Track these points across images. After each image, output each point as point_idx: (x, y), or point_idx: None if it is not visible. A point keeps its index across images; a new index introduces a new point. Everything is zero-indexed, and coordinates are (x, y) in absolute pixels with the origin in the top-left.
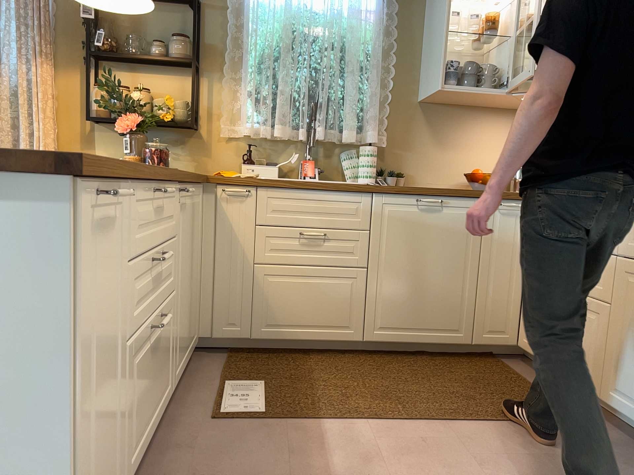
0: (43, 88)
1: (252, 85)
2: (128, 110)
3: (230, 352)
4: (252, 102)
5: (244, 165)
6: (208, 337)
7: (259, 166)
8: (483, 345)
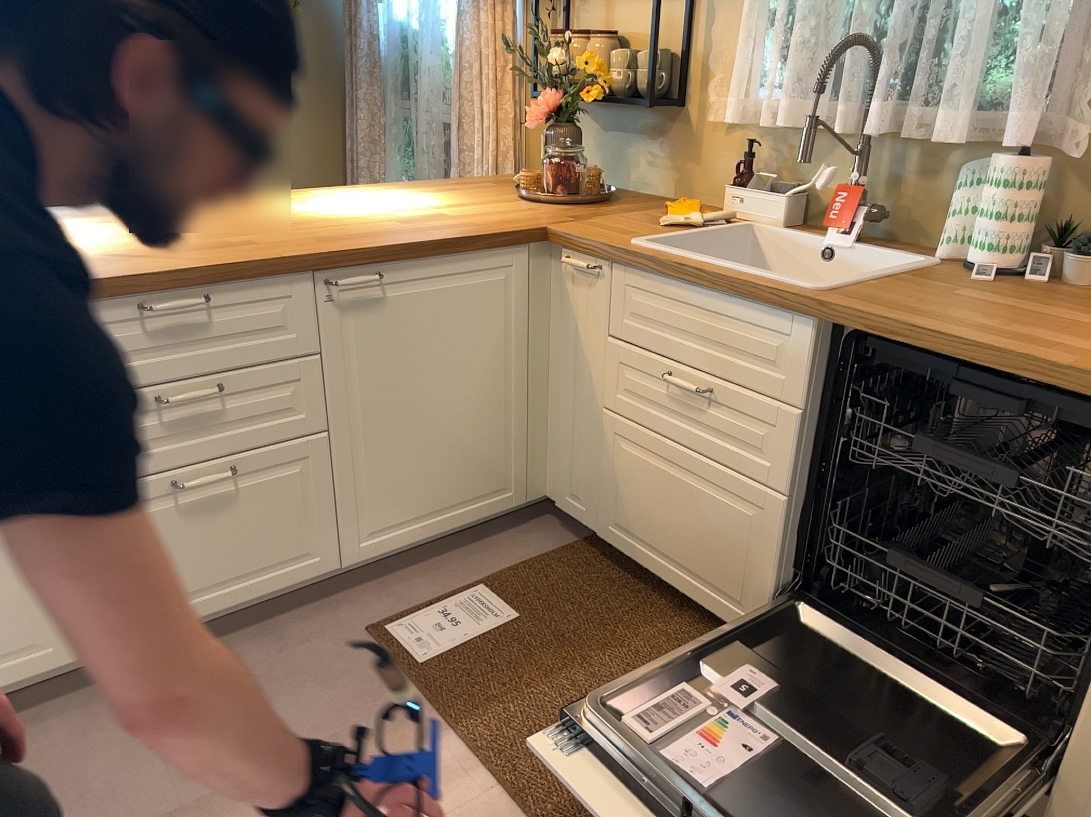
0: (490, 48)
1: (750, 6)
2: (549, 83)
3: (588, 538)
4: (749, 47)
5: (727, 190)
6: (555, 500)
7: (750, 194)
8: None
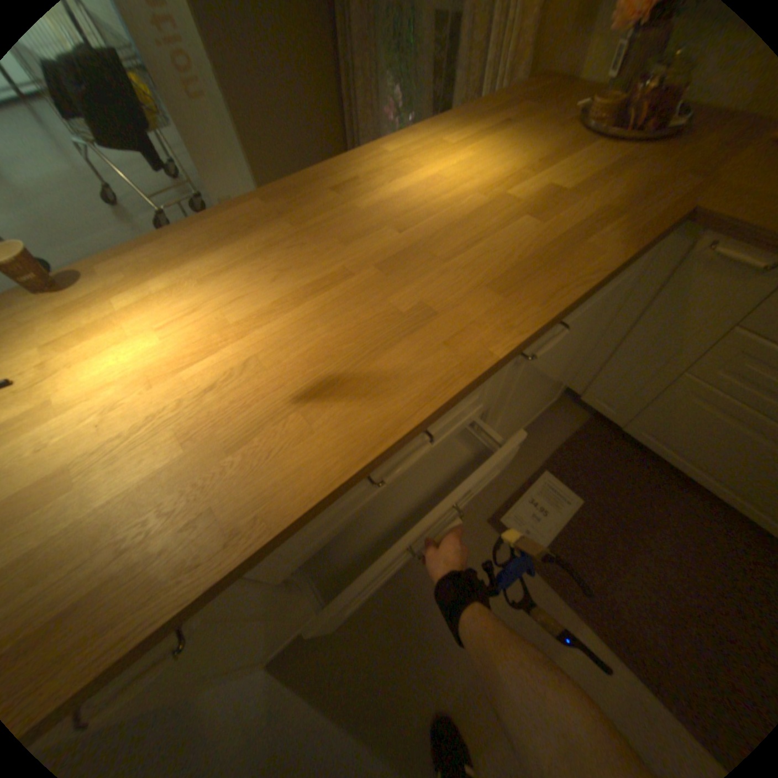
0: None
1: None
2: None
3: (598, 415)
4: None
5: None
6: (579, 393)
7: None
8: None
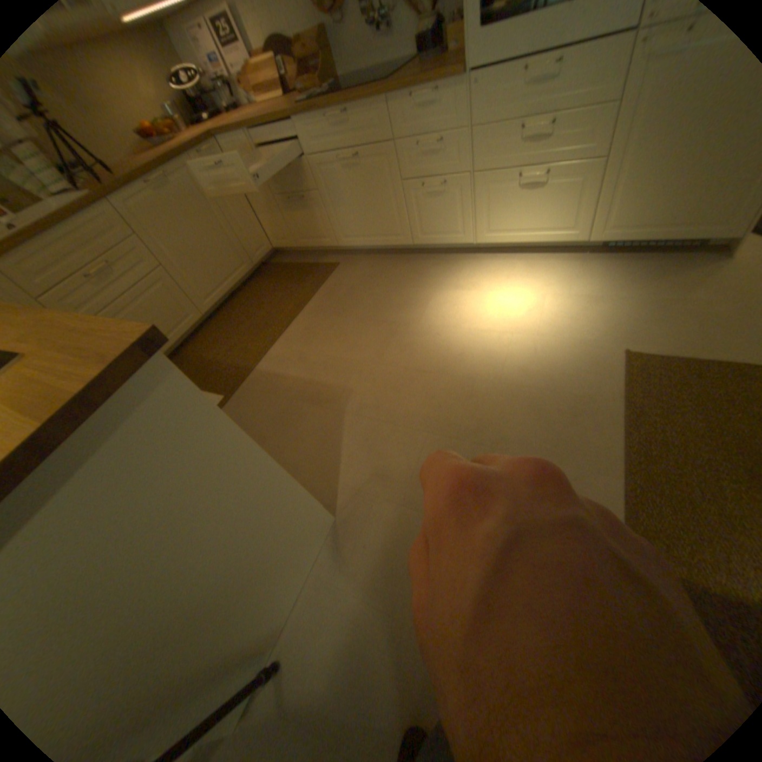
0: None
1: None
2: None
3: None
4: None
5: None
6: None
7: None
8: (258, 260)
